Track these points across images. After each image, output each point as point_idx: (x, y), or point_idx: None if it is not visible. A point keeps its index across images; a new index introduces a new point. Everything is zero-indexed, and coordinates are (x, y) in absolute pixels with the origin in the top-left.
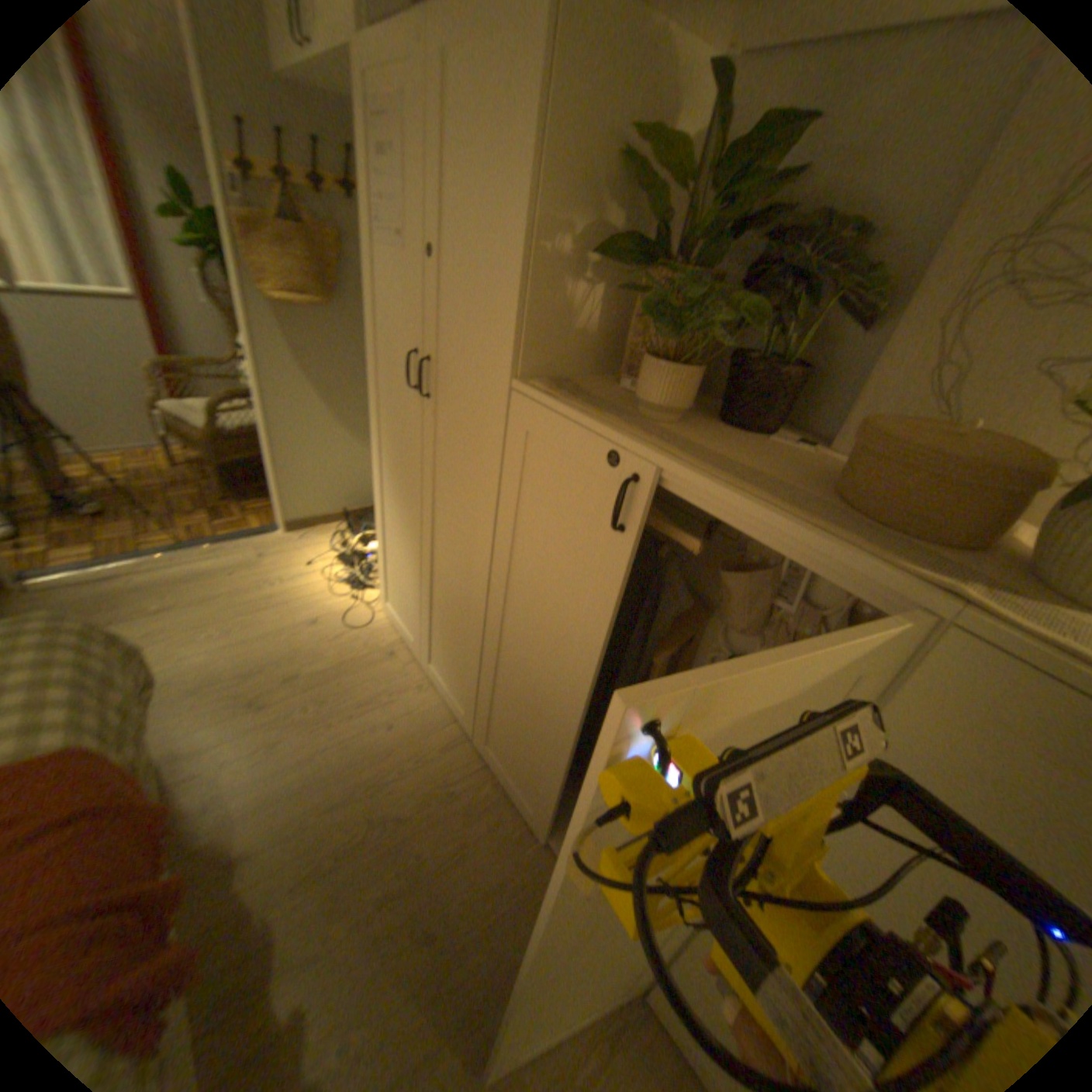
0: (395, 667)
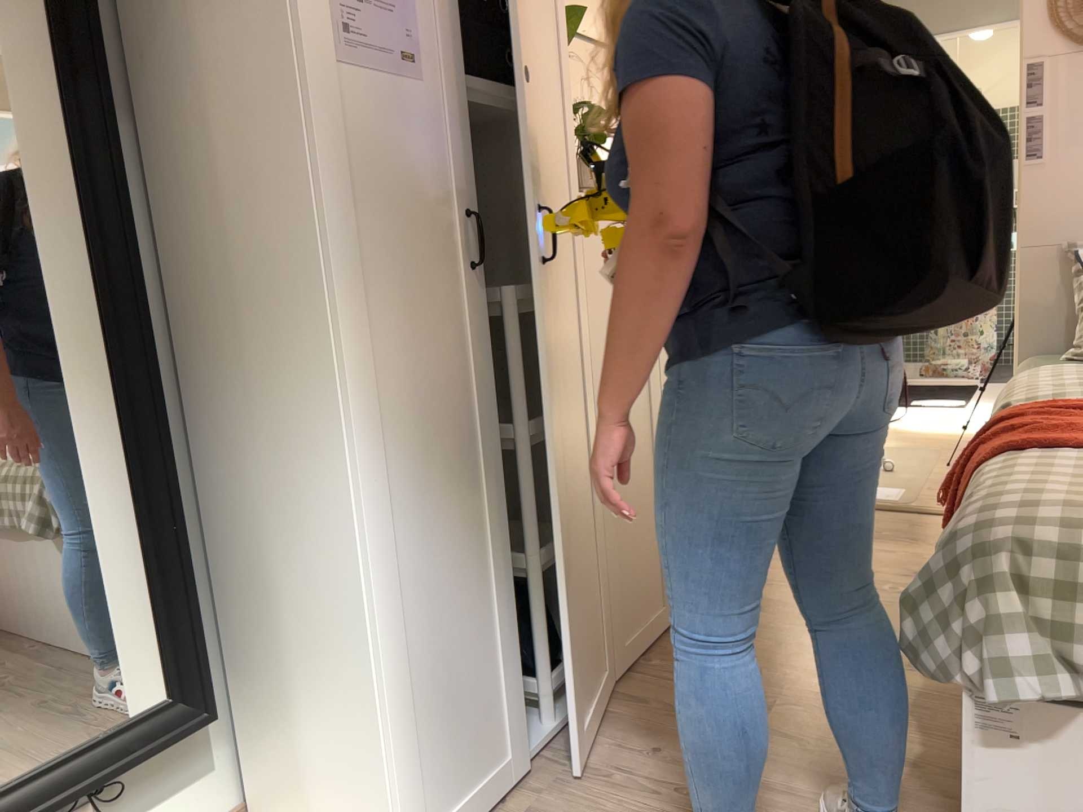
0: (546, 802)
